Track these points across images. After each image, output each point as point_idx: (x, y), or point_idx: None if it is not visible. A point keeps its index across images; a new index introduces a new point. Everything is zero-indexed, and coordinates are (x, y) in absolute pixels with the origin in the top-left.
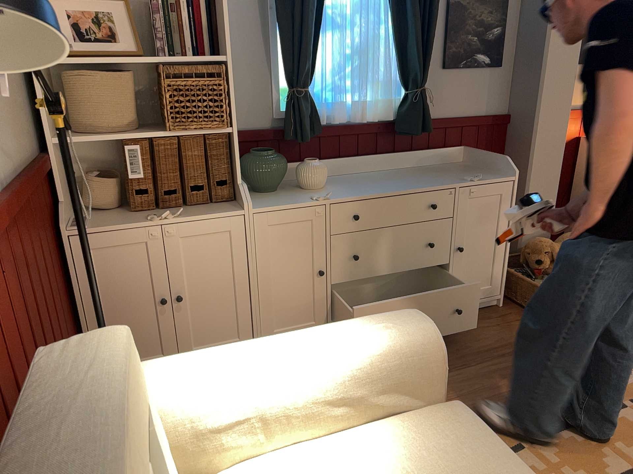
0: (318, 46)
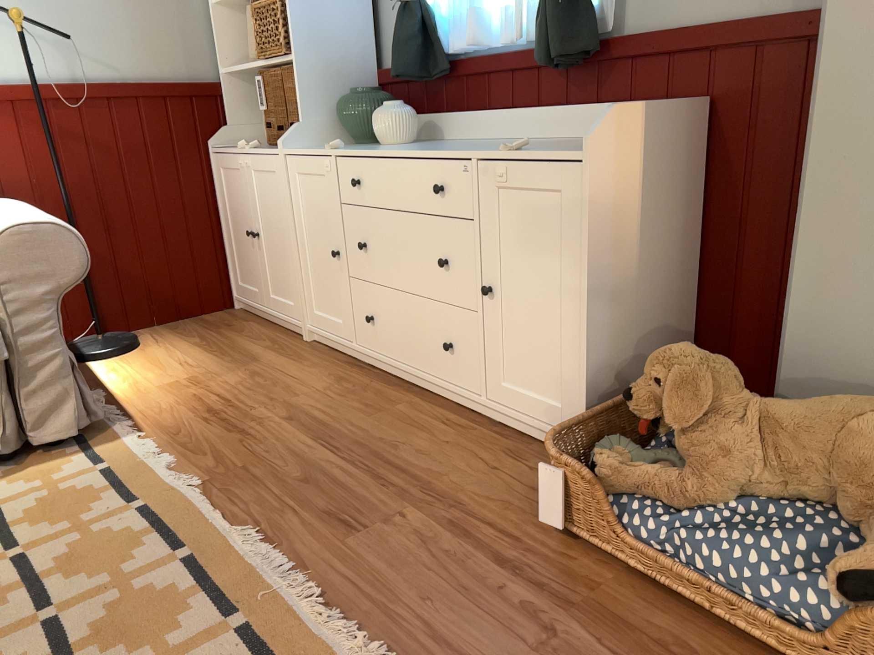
0: None
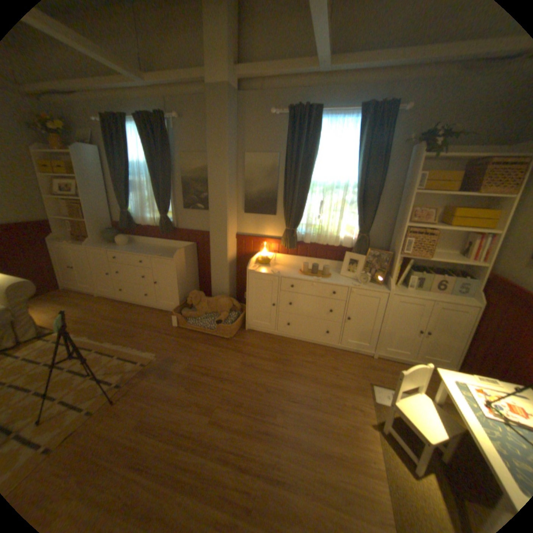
0: (128, 197)
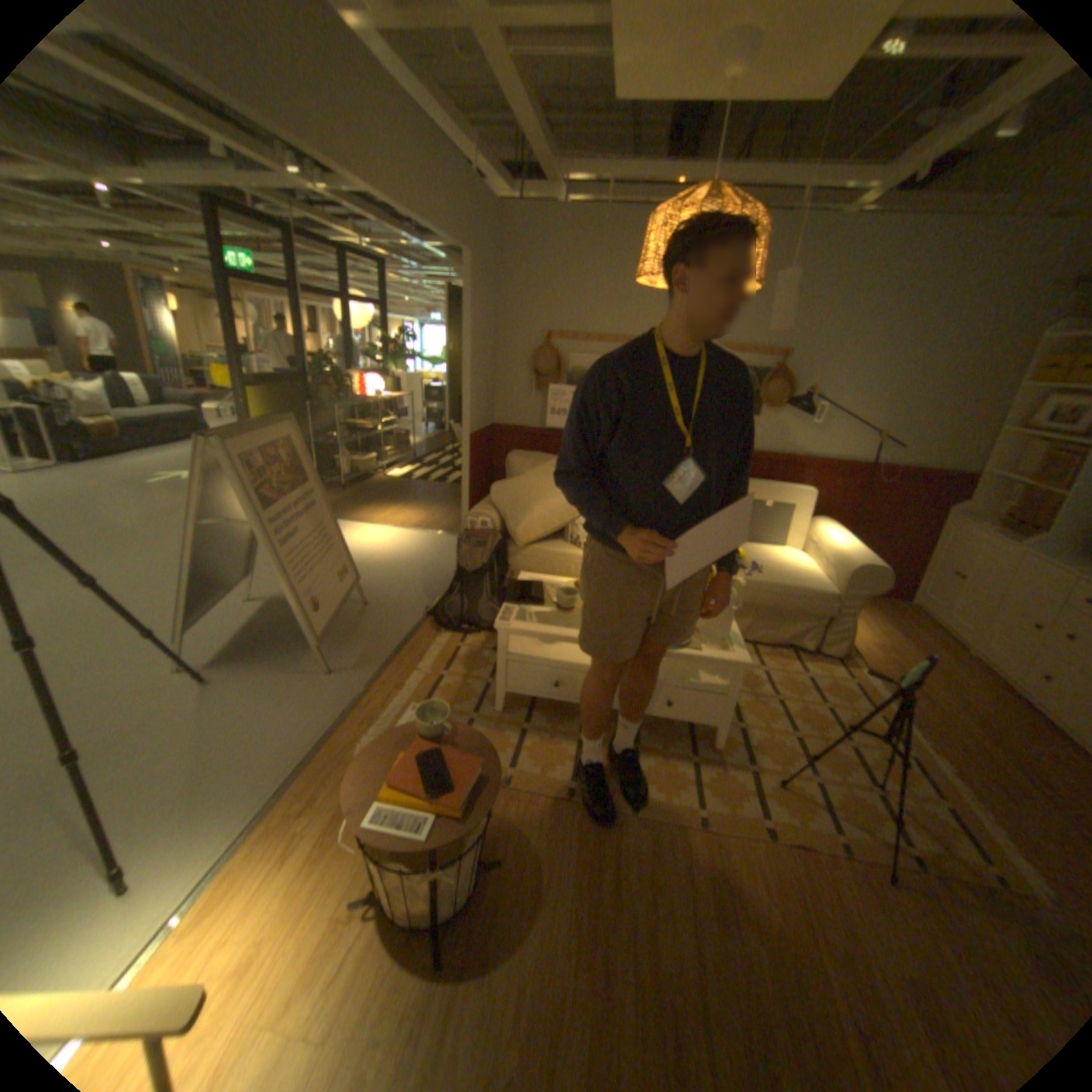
0: None
